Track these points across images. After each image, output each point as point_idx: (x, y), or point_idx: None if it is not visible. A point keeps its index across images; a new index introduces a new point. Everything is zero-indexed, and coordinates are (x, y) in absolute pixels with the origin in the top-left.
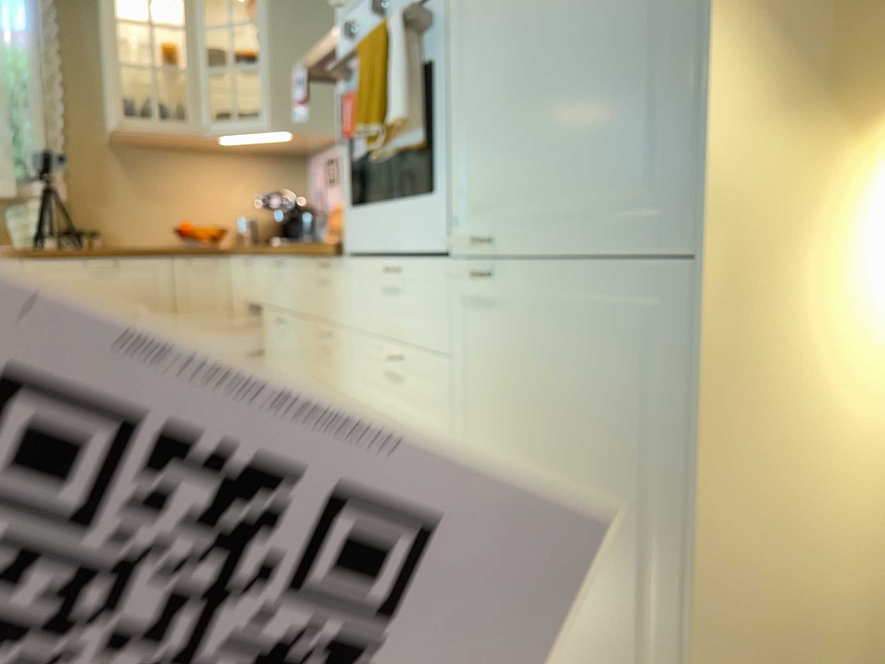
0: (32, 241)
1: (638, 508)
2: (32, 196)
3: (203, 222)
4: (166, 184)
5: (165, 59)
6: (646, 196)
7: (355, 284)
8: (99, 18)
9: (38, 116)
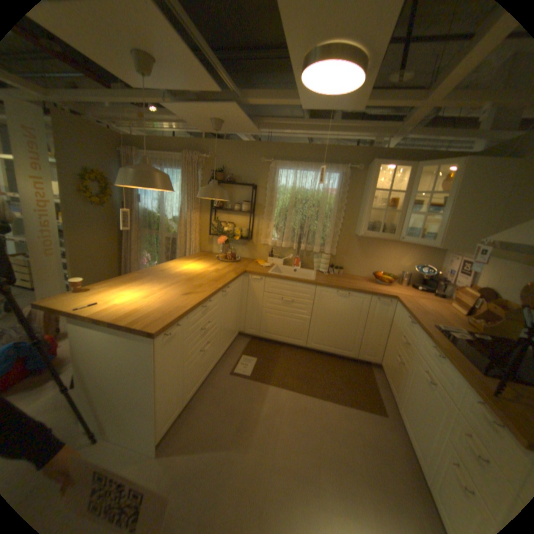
0: (320, 269)
1: None
2: (324, 252)
3: (386, 270)
4: (375, 252)
5: (391, 203)
6: None
7: None
8: (366, 185)
9: (333, 224)
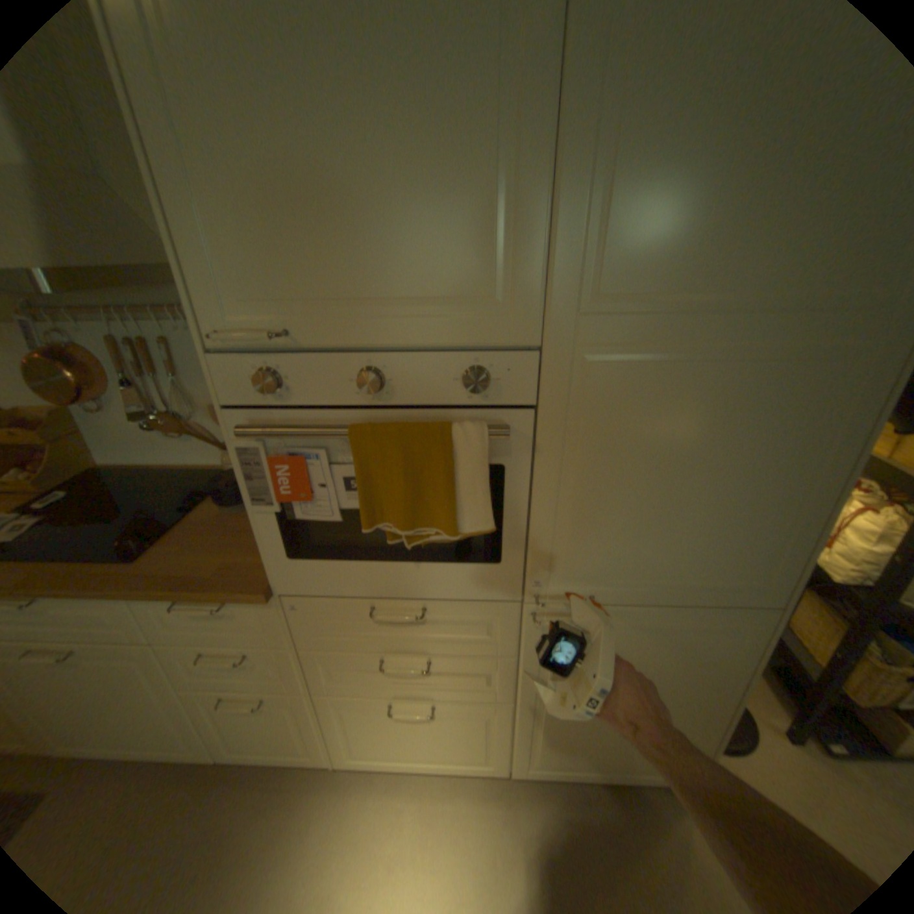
0: None
1: (700, 696)
2: None
3: None
4: None
5: None
6: (746, 582)
7: (304, 617)
8: None
9: None
